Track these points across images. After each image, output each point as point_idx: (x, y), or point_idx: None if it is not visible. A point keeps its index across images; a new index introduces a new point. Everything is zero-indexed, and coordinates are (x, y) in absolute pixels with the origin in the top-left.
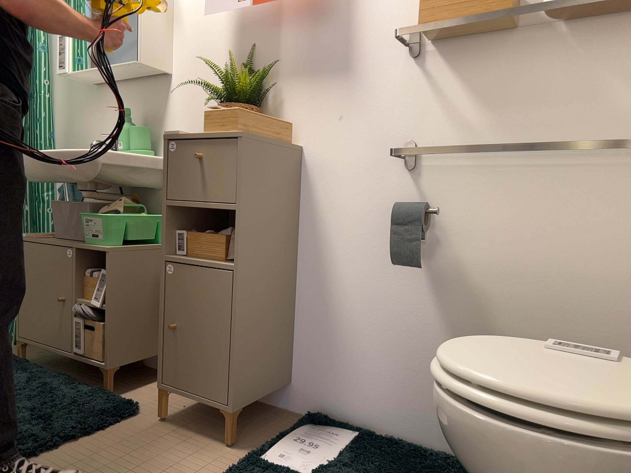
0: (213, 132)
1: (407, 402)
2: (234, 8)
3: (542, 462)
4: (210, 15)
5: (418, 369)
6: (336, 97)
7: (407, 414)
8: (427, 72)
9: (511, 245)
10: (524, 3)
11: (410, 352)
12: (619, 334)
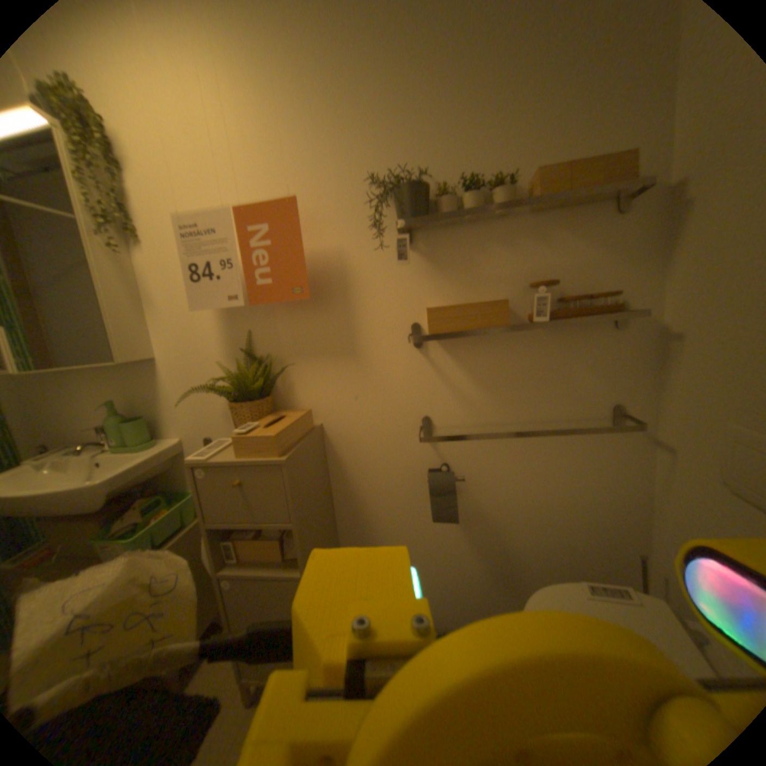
0: (246, 457)
1: (453, 608)
2: (223, 300)
3: None
4: (193, 306)
5: (459, 585)
6: (350, 378)
7: (454, 616)
8: (434, 357)
9: (521, 489)
10: (513, 303)
11: (451, 574)
12: (602, 540)
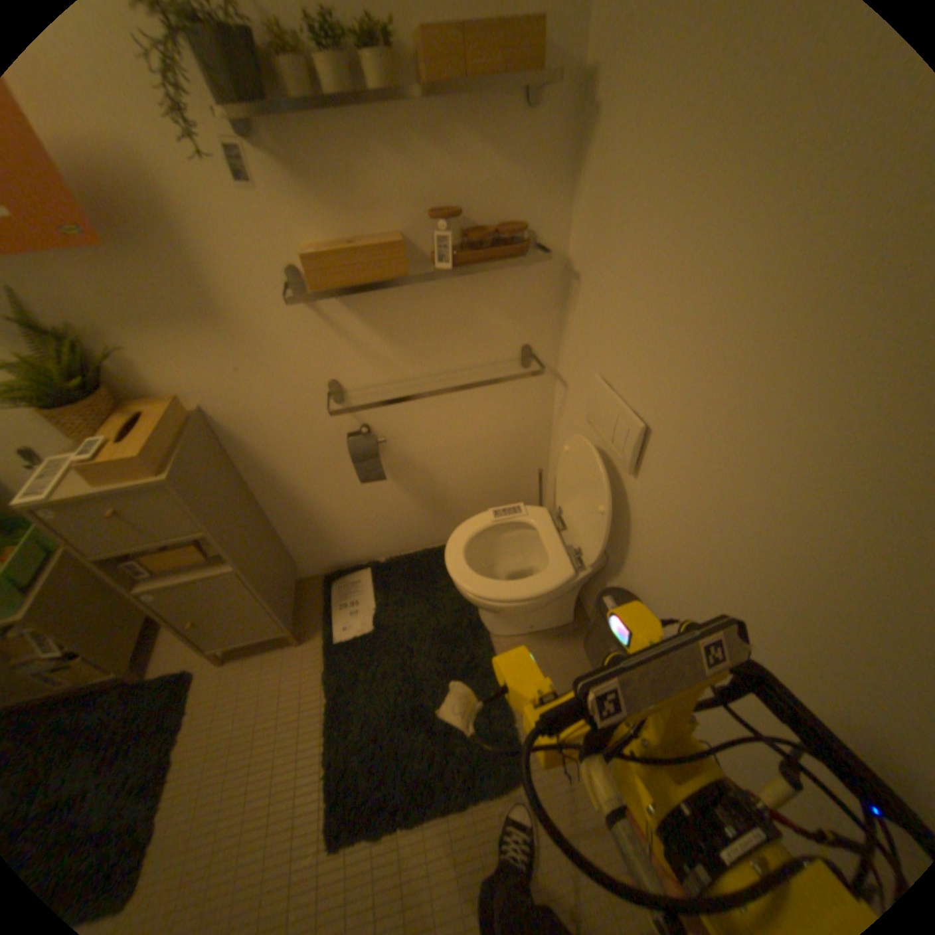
0: (107, 486)
1: (394, 538)
2: None
3: (532, 609)
4: None
5: (395, 521)
6: (216, 348)
7: (395, 544)
8: (324, 312)
9: (440, 435)
10: (410, 238)
11: (386, 515)
12: (510, 461)
